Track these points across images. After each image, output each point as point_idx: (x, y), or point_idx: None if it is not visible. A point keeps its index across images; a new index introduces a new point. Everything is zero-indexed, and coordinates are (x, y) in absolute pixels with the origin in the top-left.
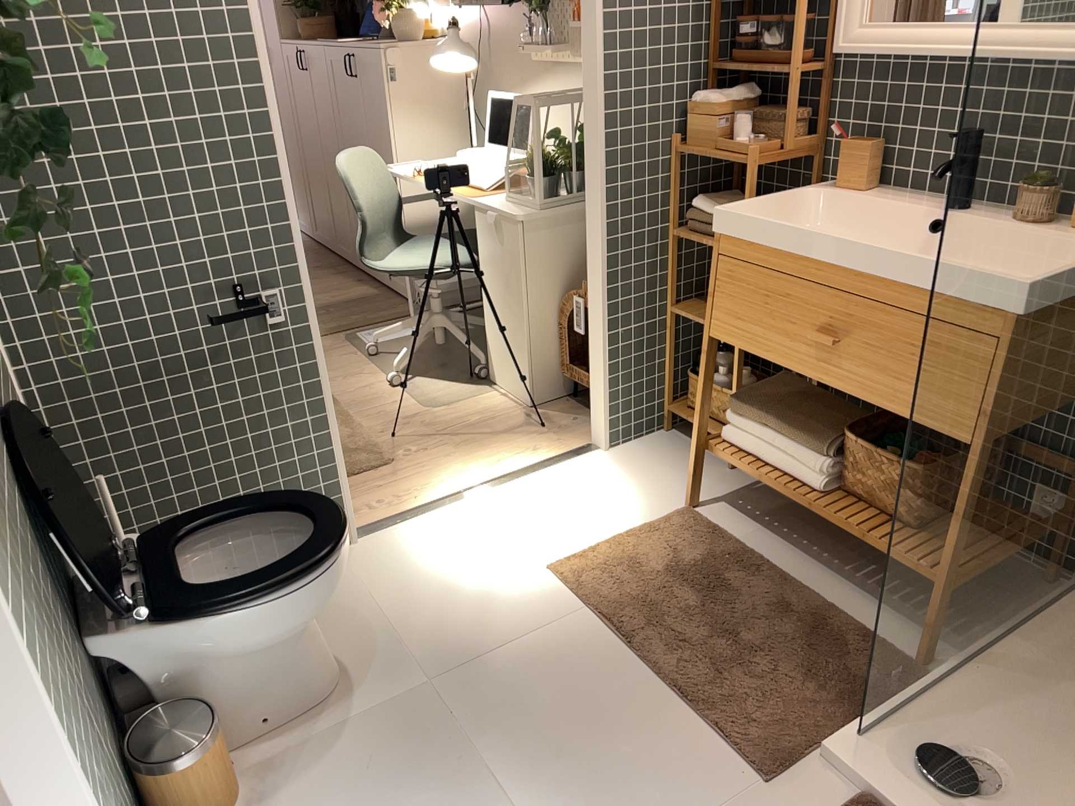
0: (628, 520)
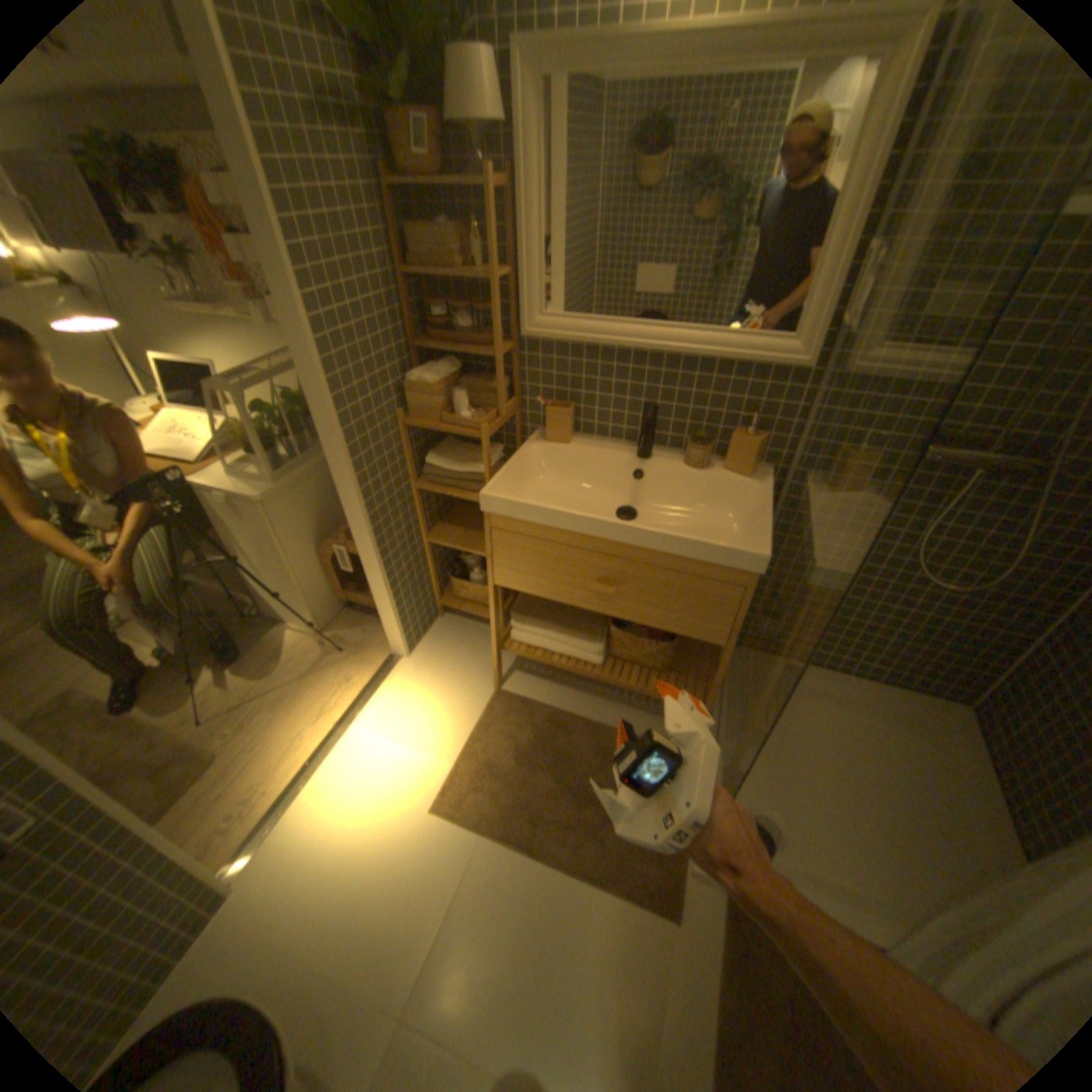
0: (463, 725)
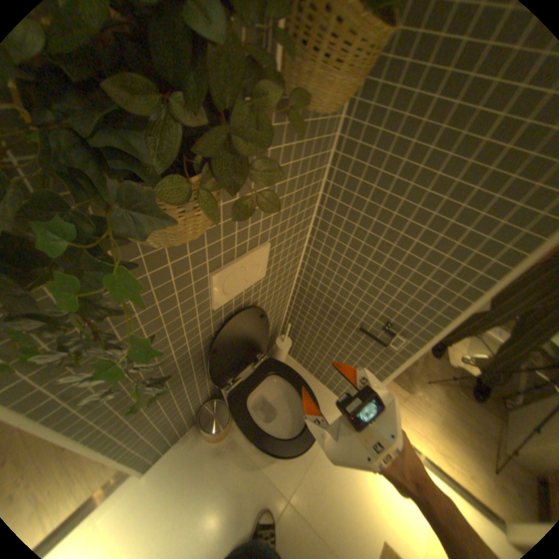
0: None
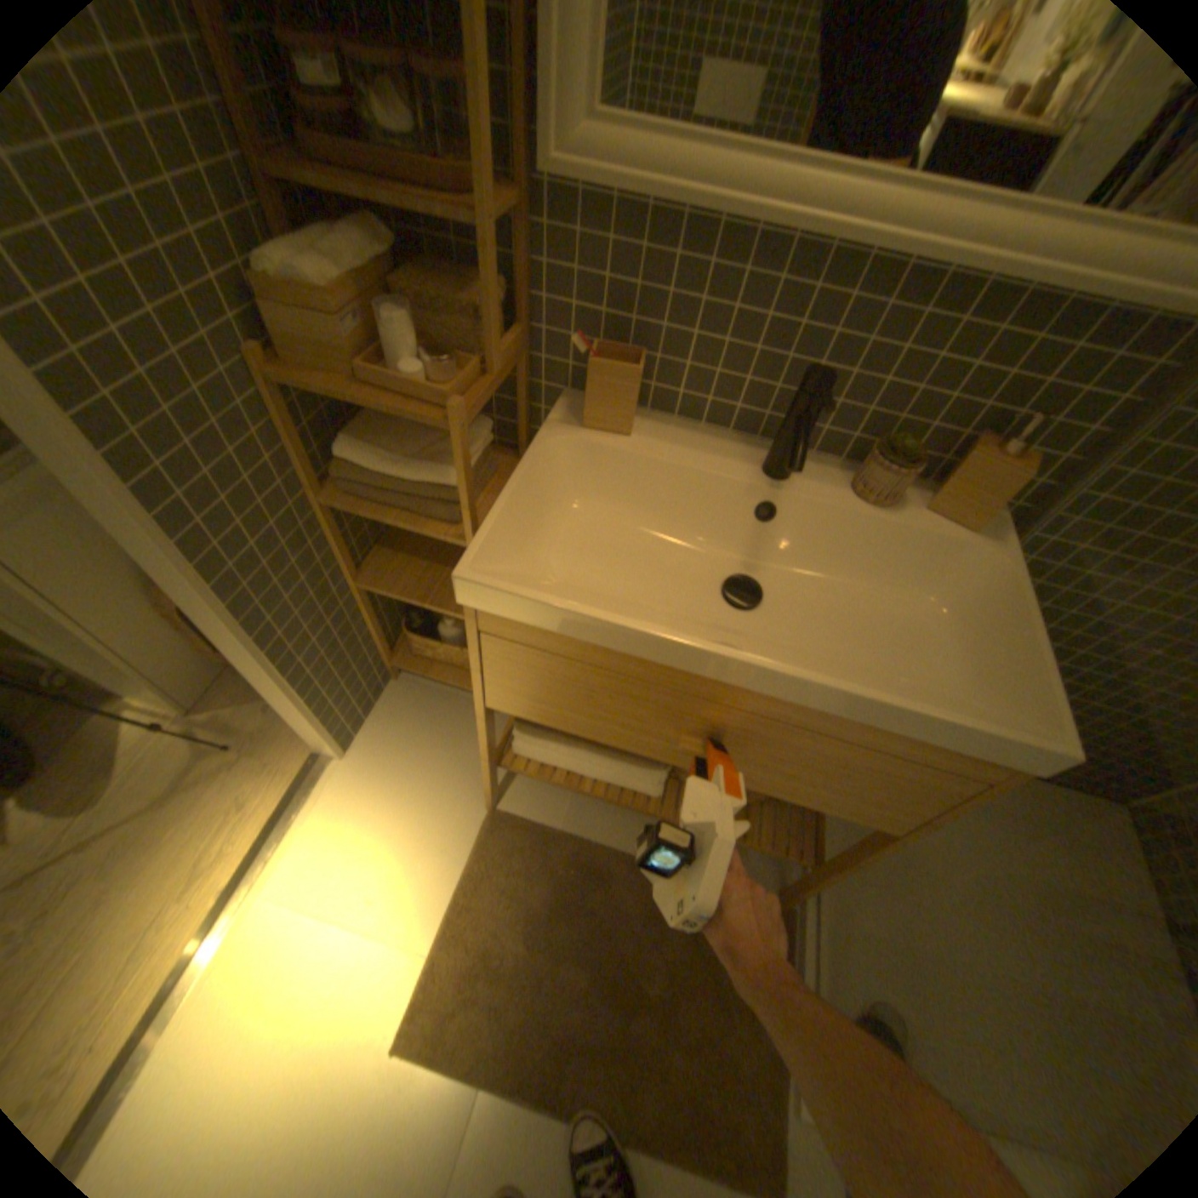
0: (440, 884)
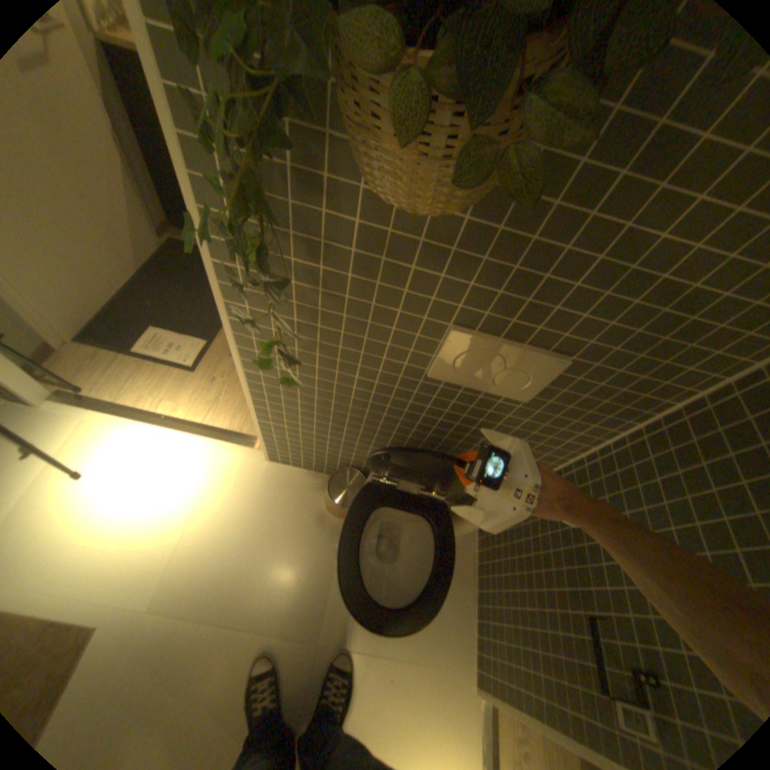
0: None
